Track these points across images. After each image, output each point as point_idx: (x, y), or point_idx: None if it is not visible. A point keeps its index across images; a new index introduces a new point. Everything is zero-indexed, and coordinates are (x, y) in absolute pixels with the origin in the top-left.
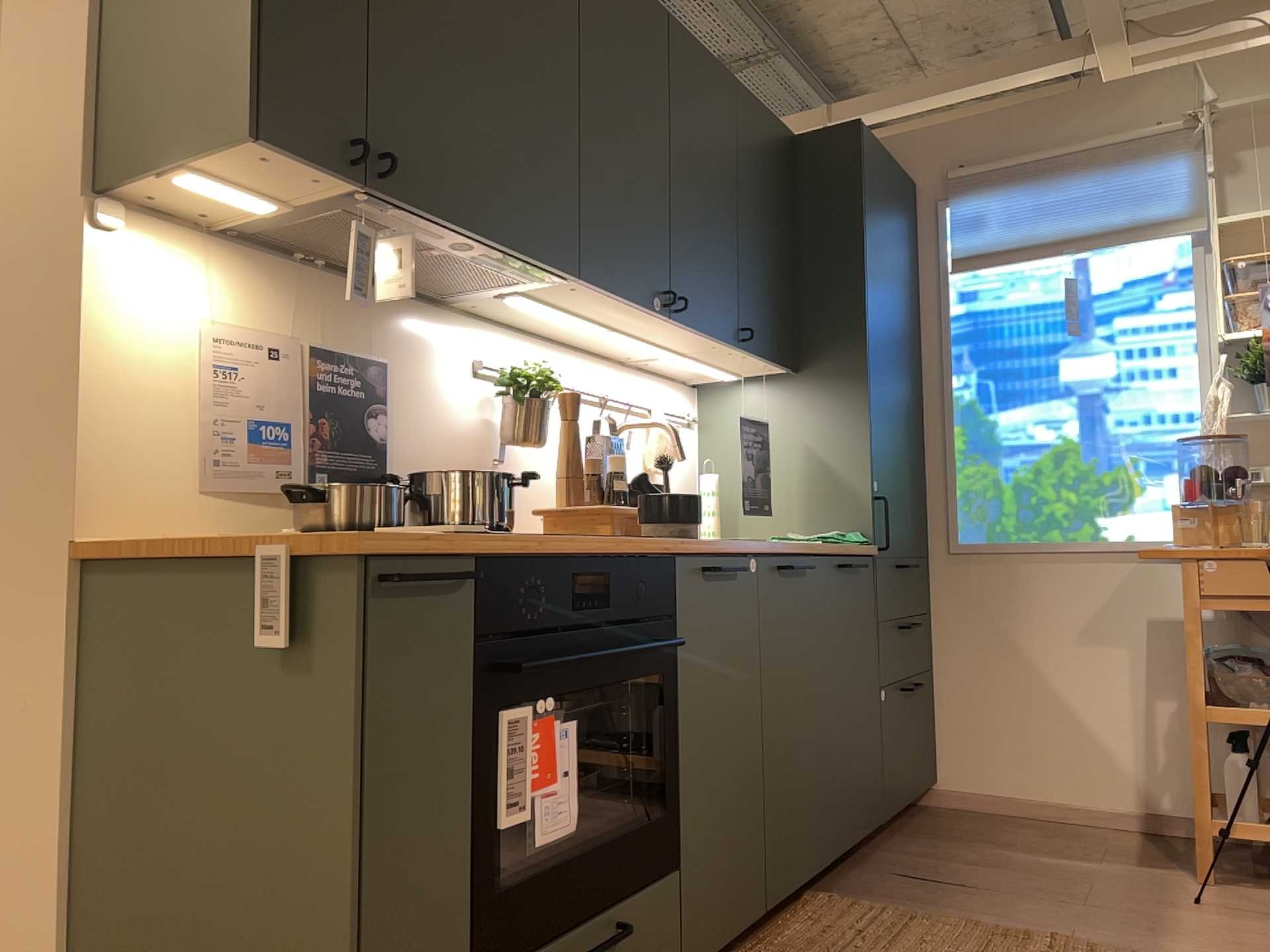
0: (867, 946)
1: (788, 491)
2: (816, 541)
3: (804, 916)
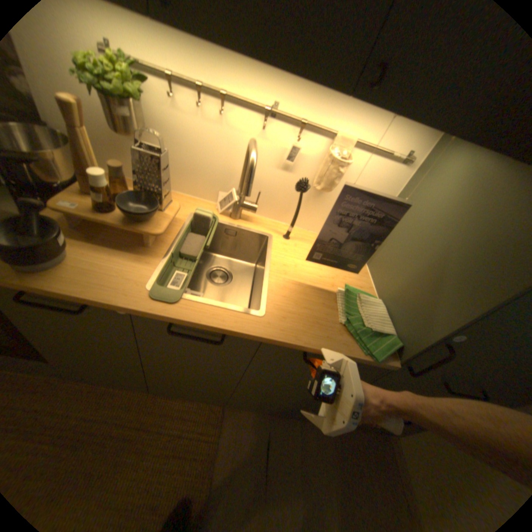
0: (163, 445)
1: (409, 265)
2: (347, 318)
3: (193, 406)
